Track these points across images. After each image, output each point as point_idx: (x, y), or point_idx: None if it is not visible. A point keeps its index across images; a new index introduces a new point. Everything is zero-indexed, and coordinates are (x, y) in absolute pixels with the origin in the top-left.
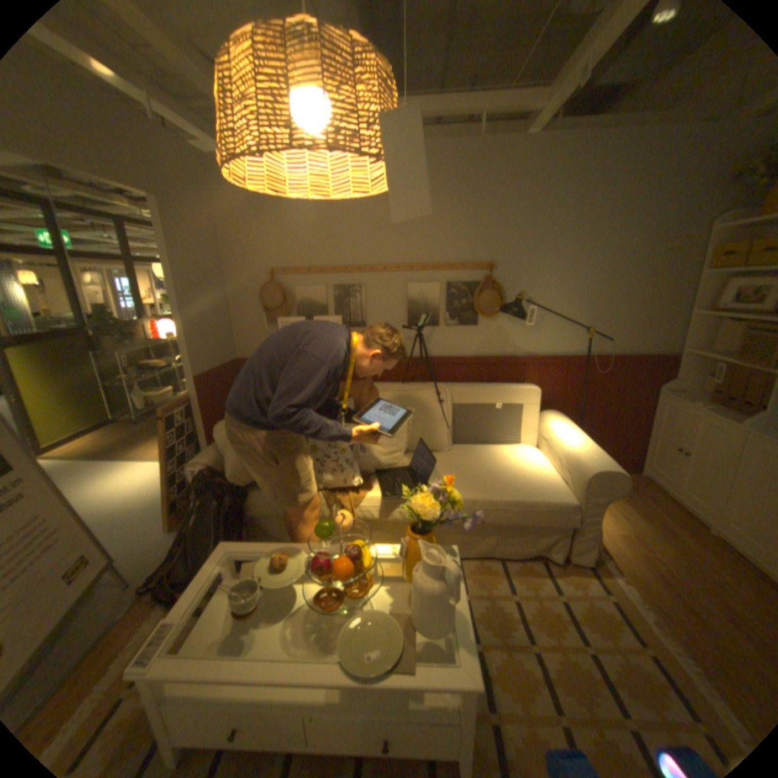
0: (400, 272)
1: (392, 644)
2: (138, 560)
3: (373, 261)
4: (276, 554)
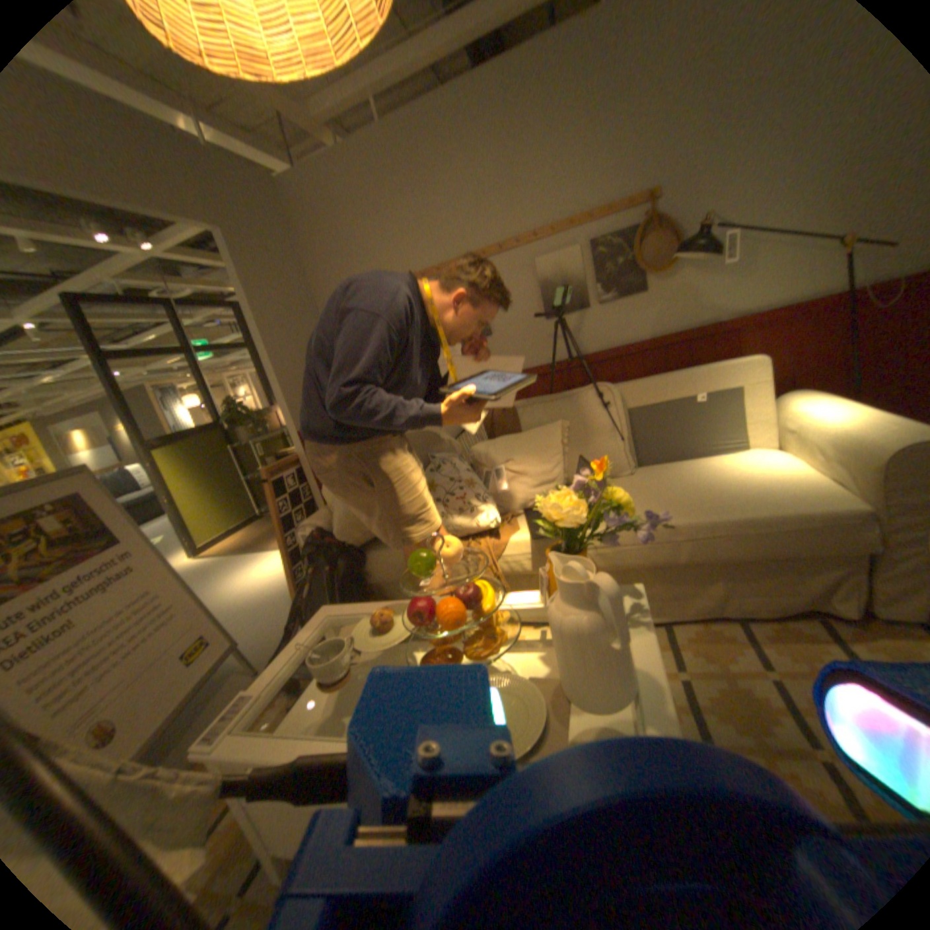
0: (520, 244)
1: (528, 720)
2: (268, 646)
3: (482, 242)
4: (377, 611)
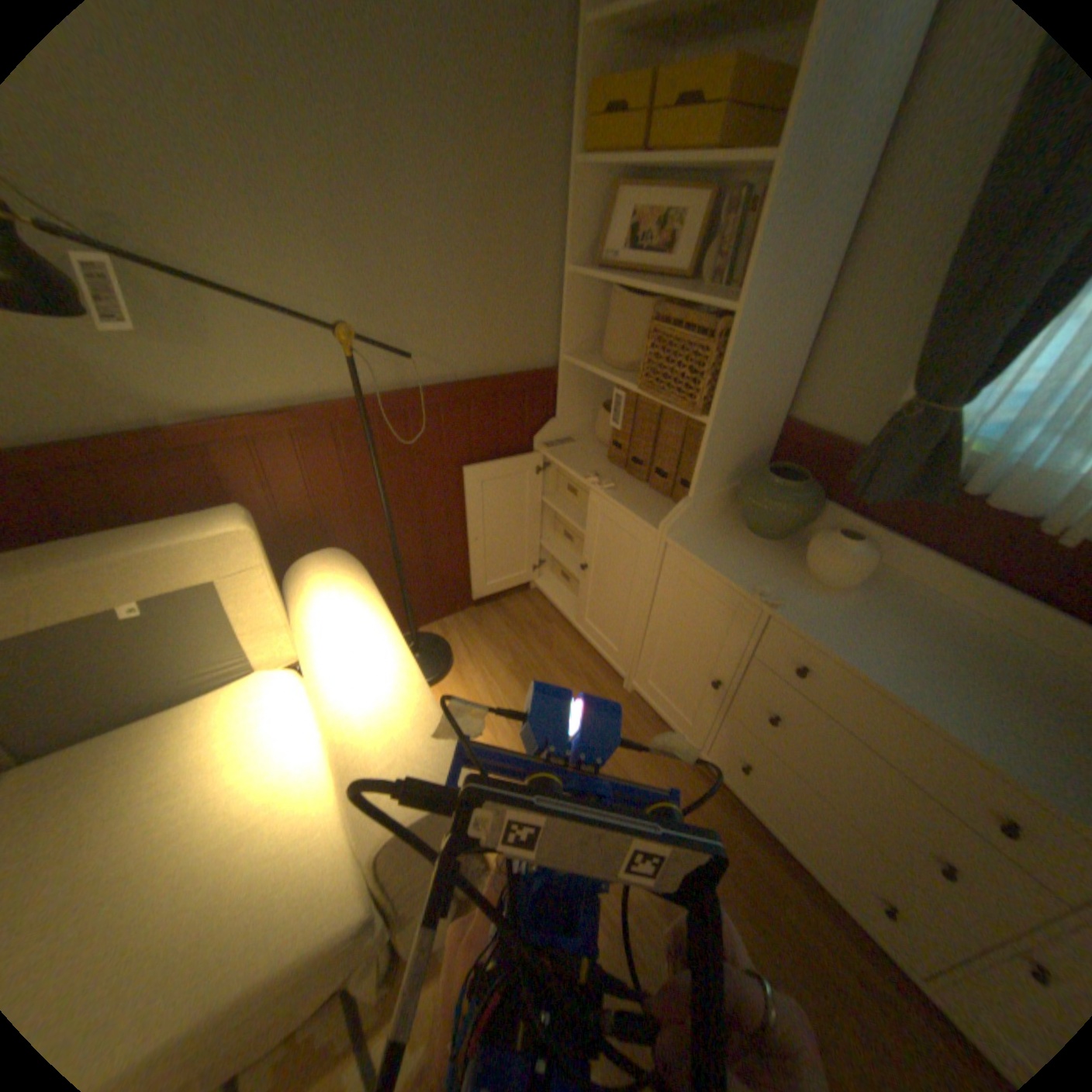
0: None
1: None
2: None
3: None
4: None
